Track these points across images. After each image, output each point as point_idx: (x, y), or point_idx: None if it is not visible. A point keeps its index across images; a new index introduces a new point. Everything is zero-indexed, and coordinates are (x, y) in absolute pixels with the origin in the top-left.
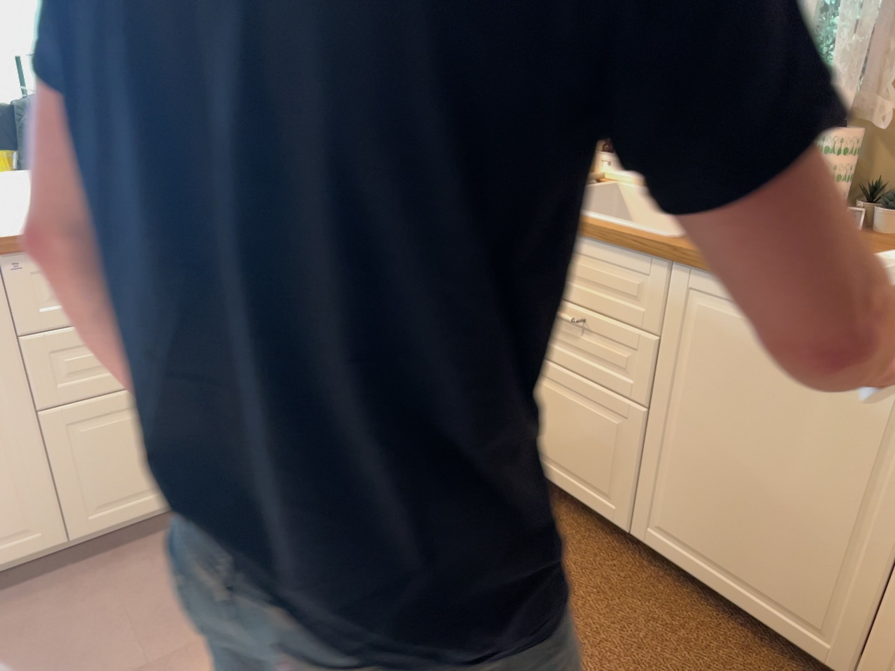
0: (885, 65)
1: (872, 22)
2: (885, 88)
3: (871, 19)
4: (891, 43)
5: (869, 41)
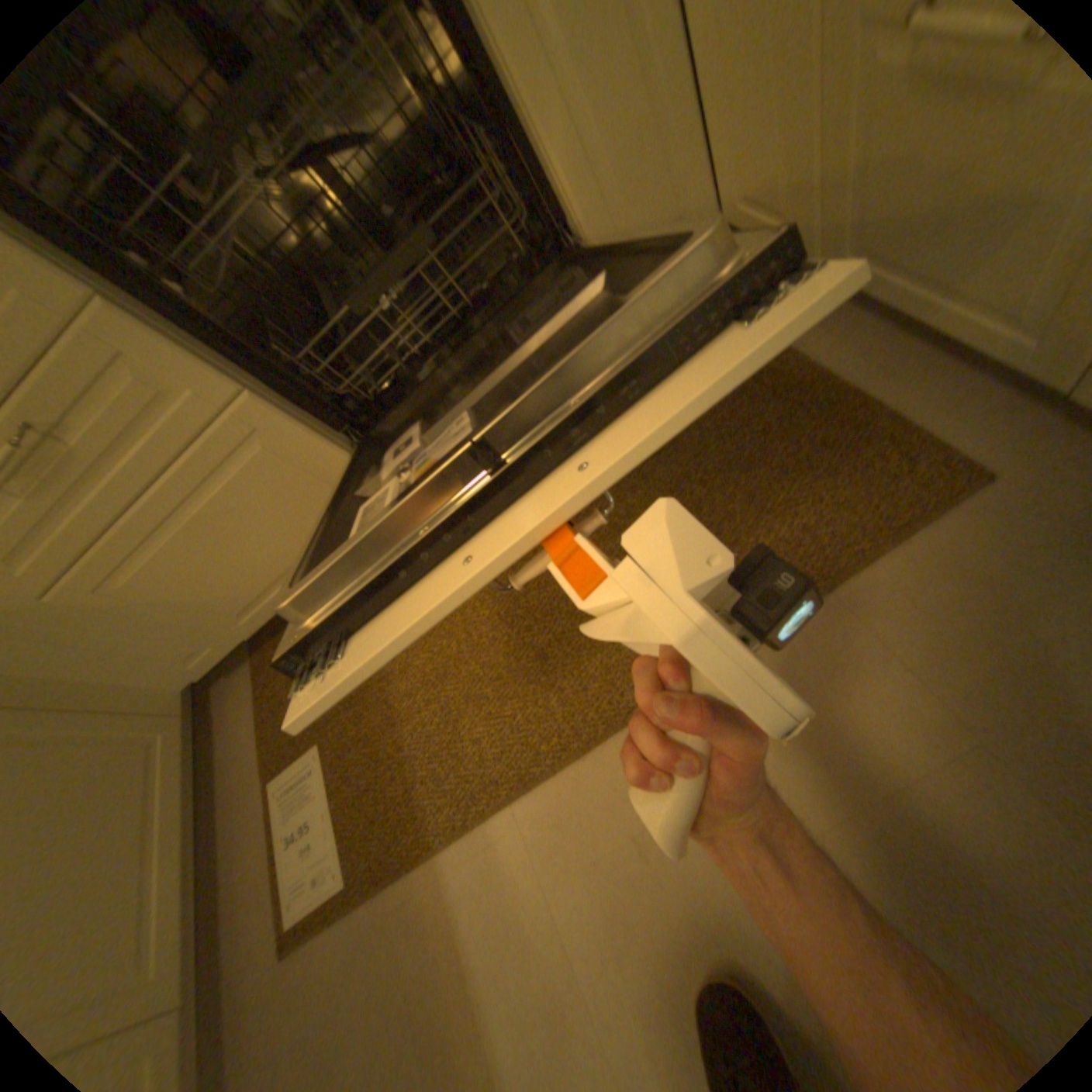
0: None
1: None
2: None
3: None
4: None
5: None
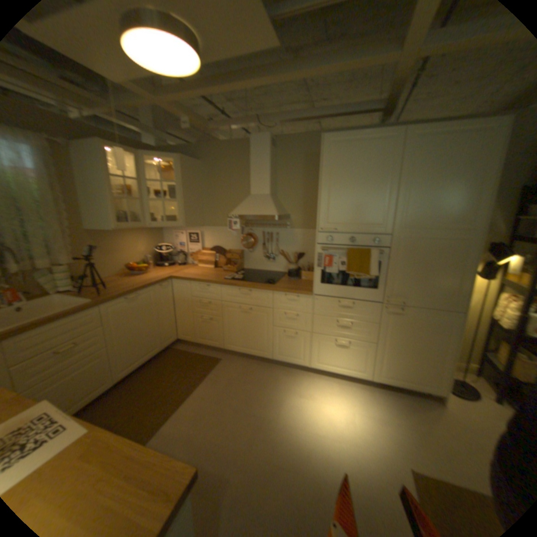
0: (59, 250)
1: (58, 240)
2: (61, 255)
3: (61, 239)
4: (58, 244)
5: (59, 244)
